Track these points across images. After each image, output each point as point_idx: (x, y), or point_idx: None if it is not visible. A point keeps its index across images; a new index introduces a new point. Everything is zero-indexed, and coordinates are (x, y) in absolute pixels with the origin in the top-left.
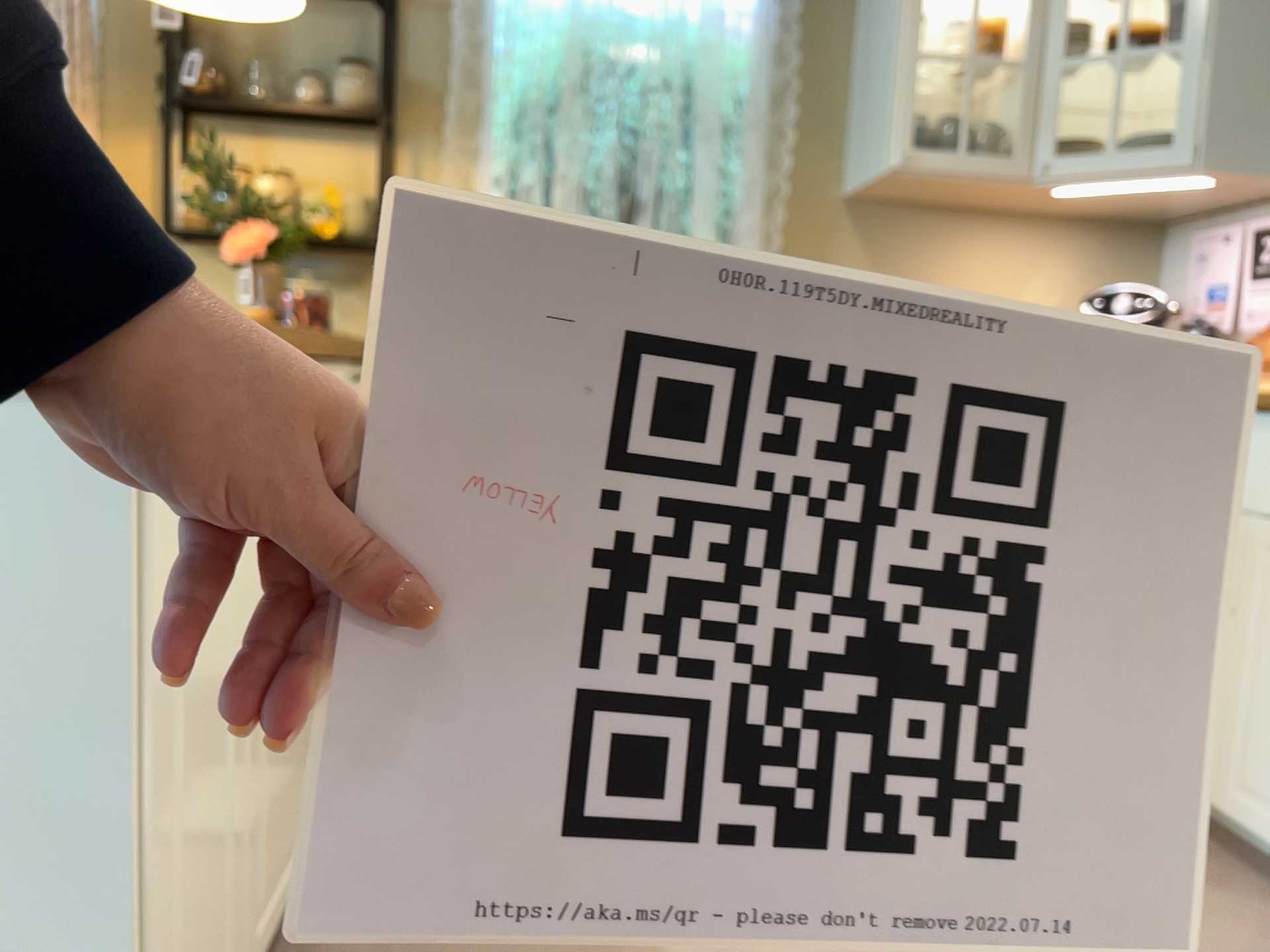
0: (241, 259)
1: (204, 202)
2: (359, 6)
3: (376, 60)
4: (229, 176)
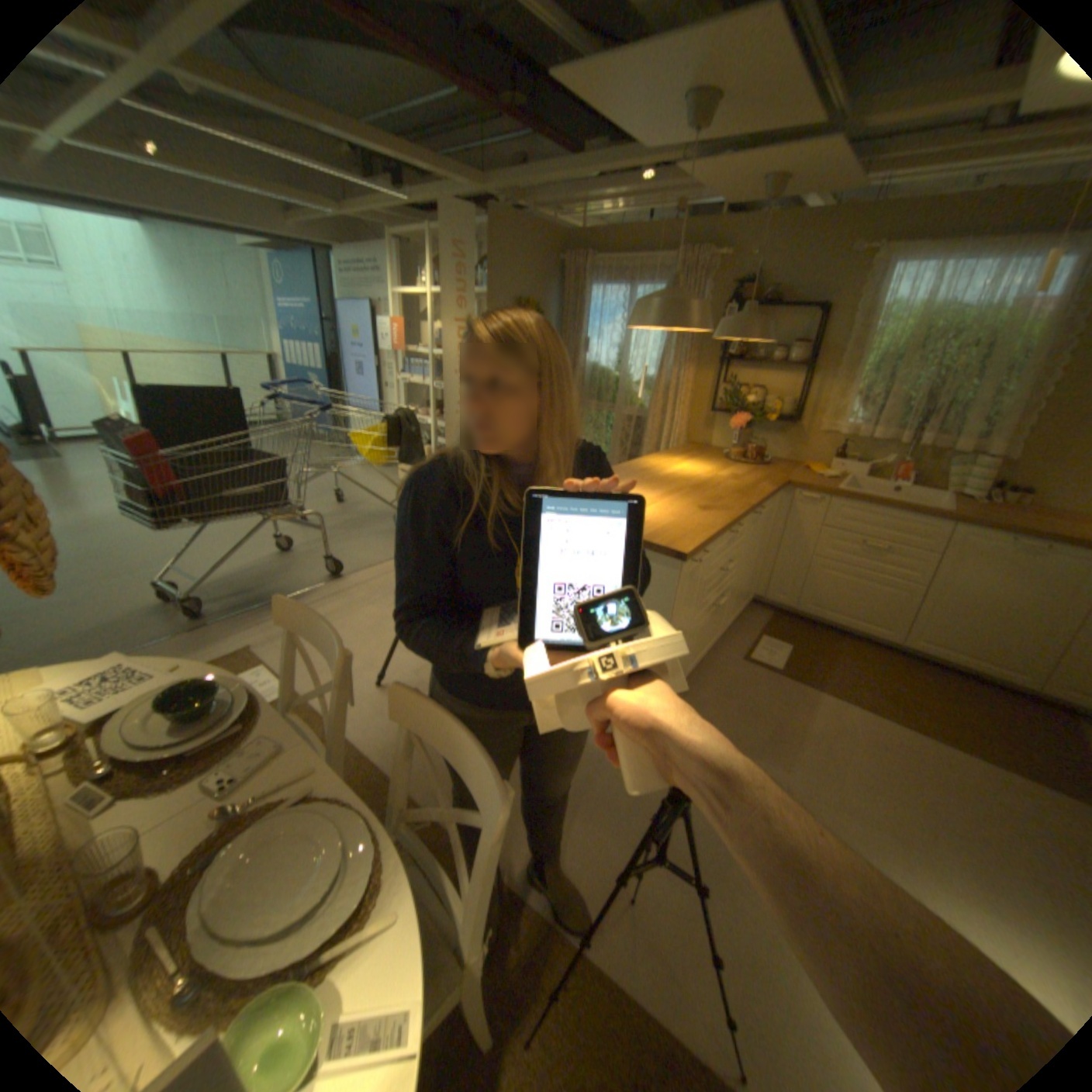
0: (734, 428)
1: (726, 398)
2: (810, 310)
3: (812, 335)
4: (736, 394)
